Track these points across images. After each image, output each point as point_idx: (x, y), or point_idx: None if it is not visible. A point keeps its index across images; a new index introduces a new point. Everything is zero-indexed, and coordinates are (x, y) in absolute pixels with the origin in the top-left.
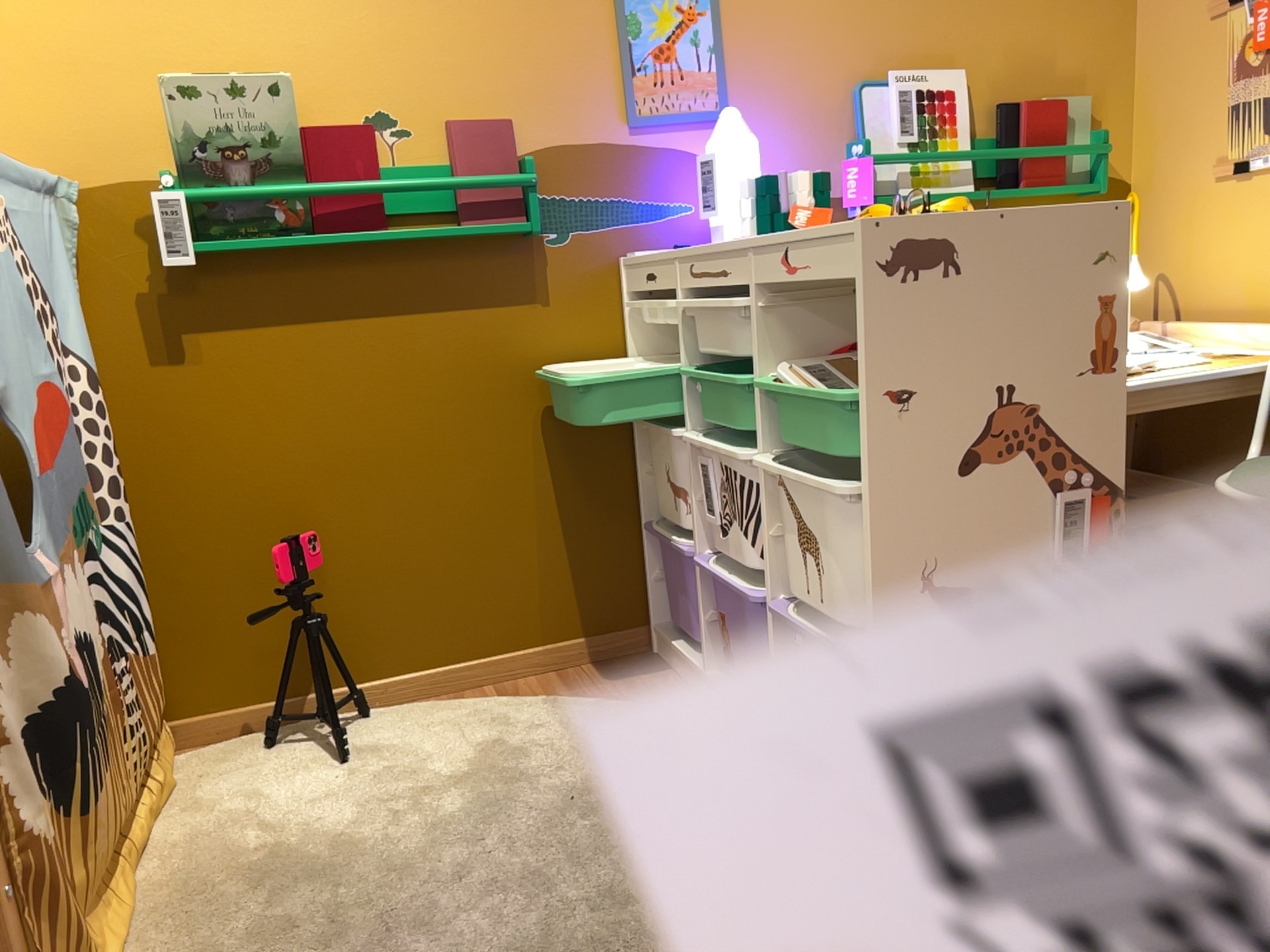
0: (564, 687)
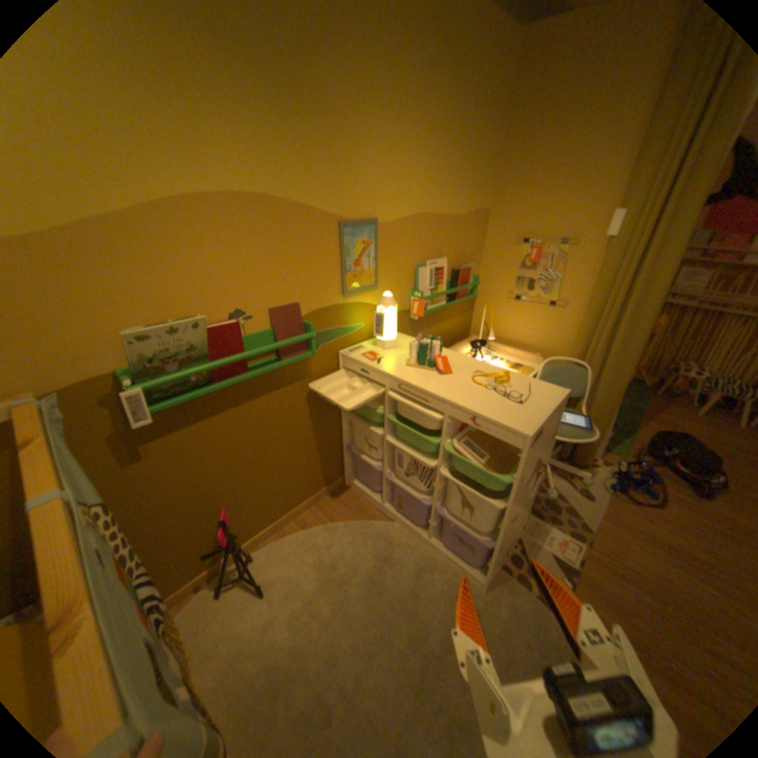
0: (323, 514)
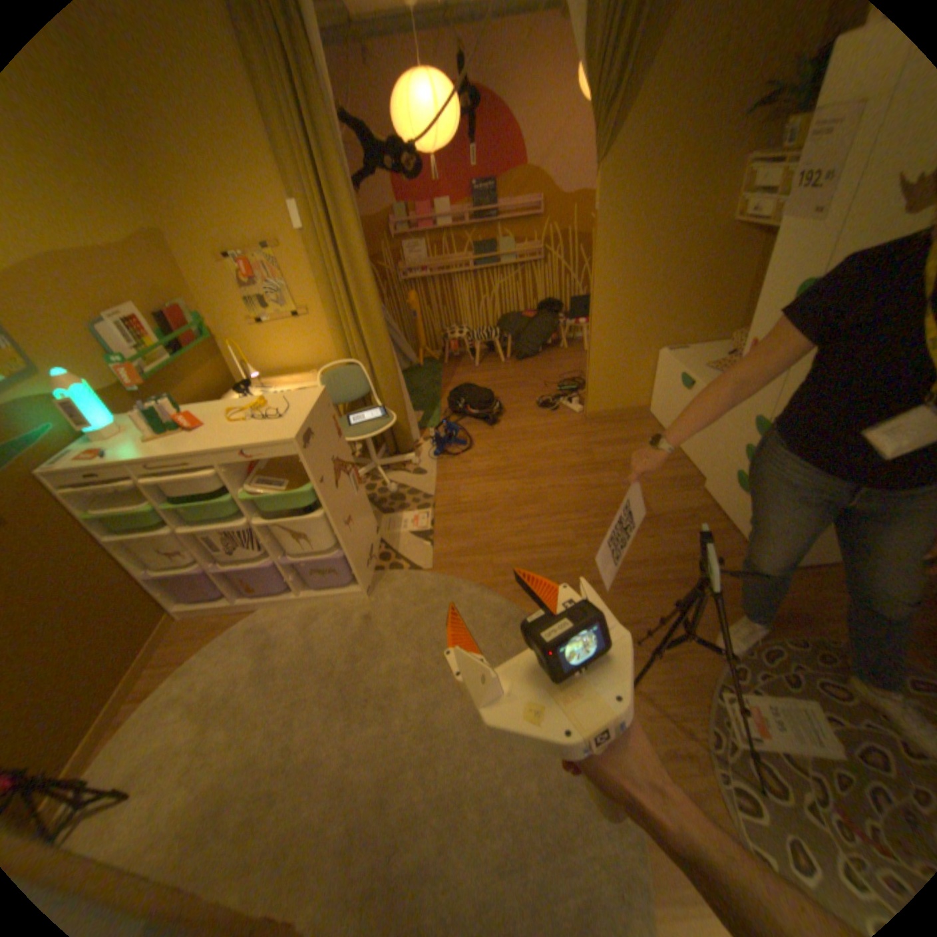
0: (164, 668)
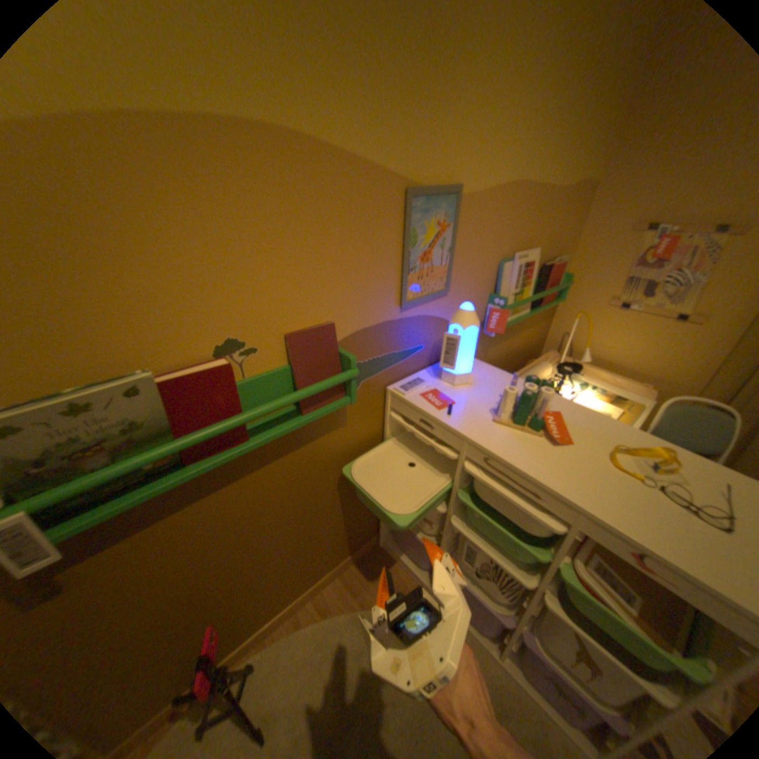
0: (351, 593)
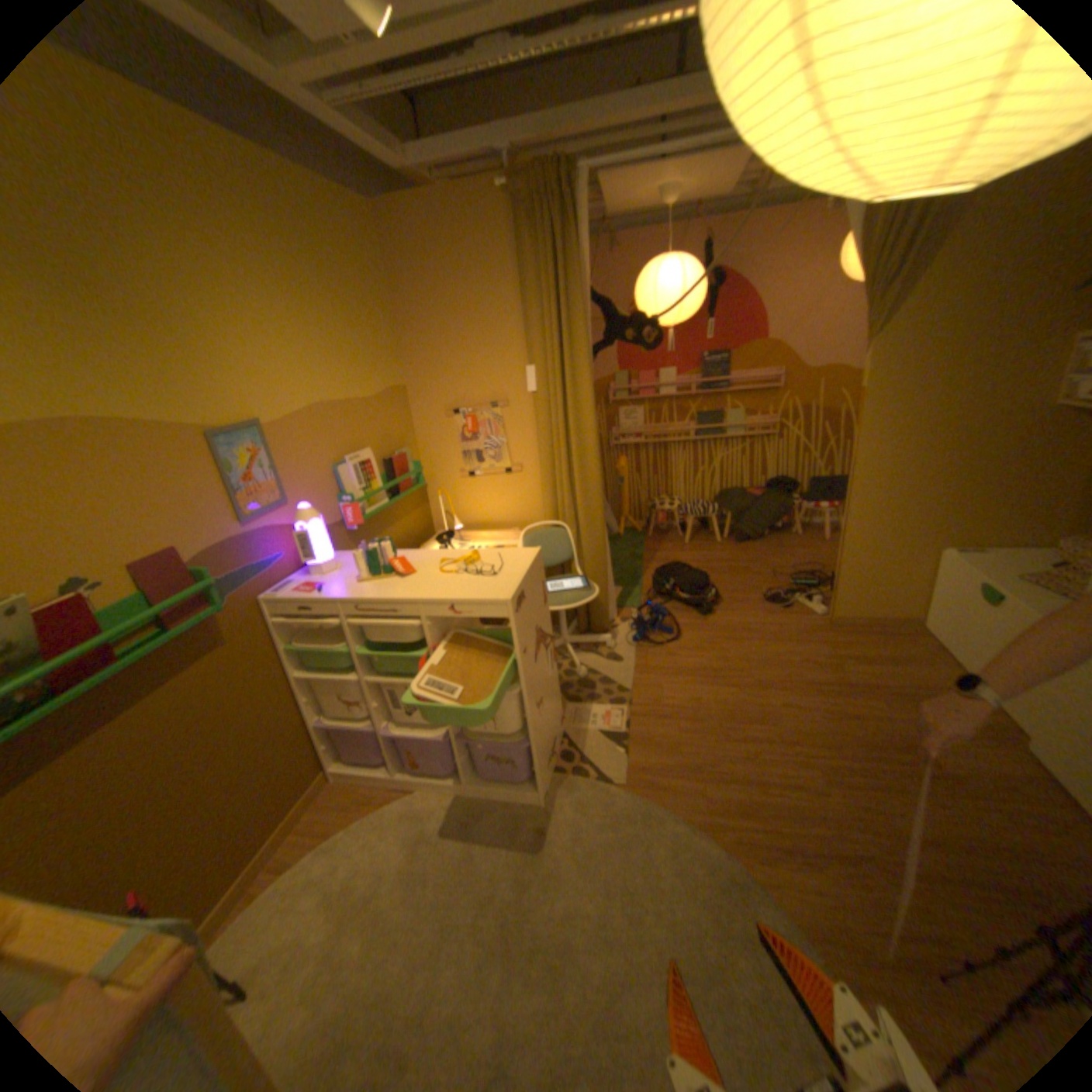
0: (309, 837)
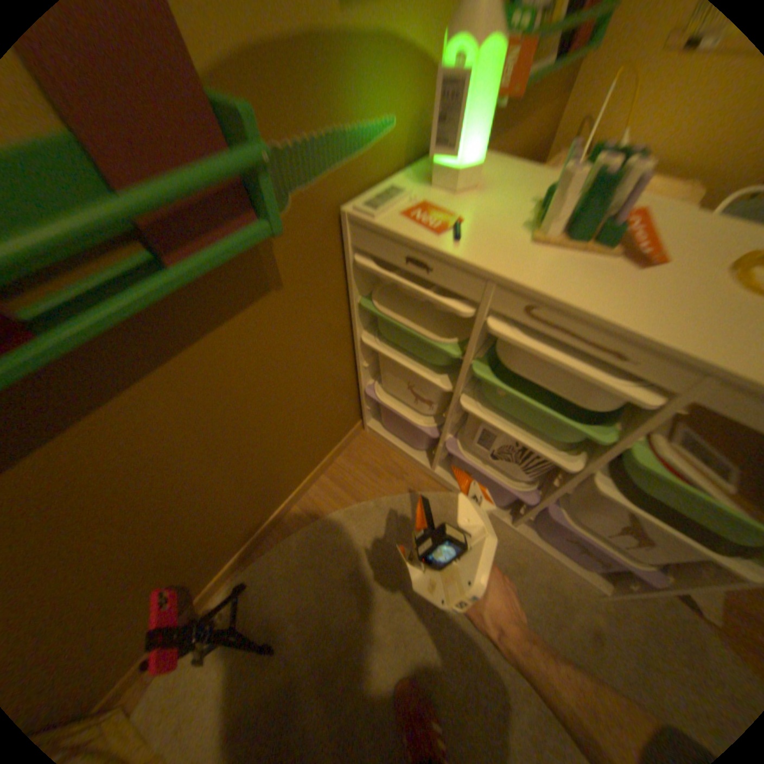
0: (341, 488)
